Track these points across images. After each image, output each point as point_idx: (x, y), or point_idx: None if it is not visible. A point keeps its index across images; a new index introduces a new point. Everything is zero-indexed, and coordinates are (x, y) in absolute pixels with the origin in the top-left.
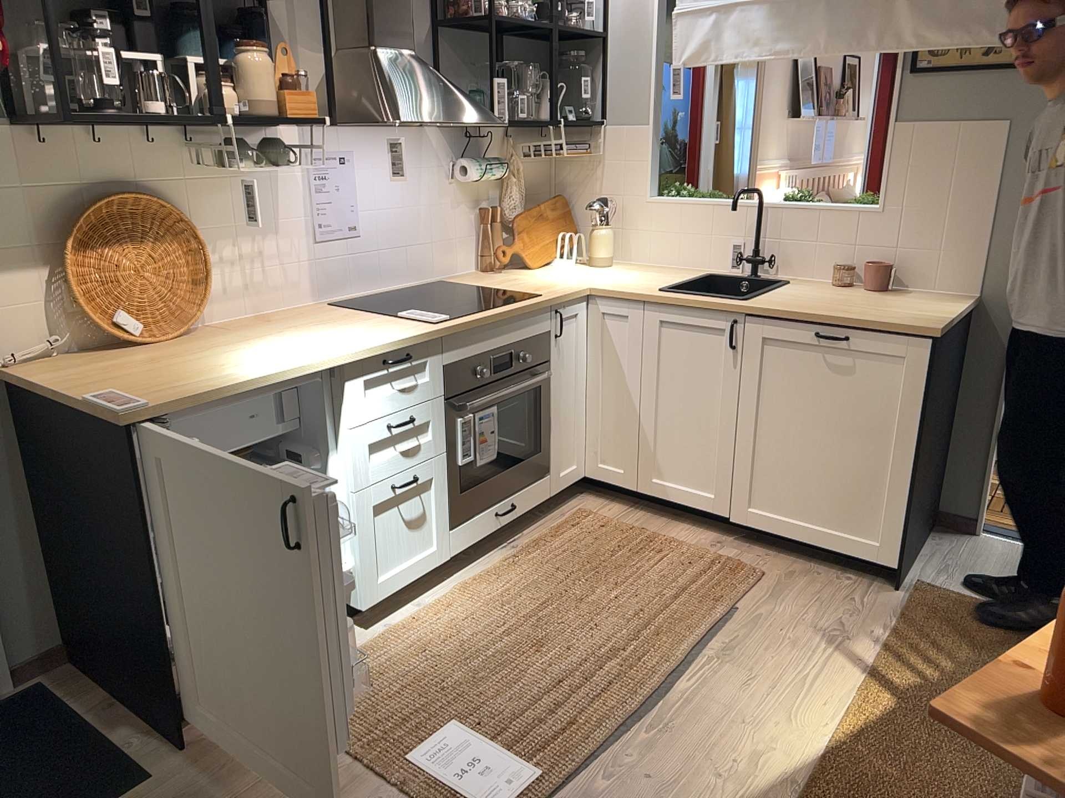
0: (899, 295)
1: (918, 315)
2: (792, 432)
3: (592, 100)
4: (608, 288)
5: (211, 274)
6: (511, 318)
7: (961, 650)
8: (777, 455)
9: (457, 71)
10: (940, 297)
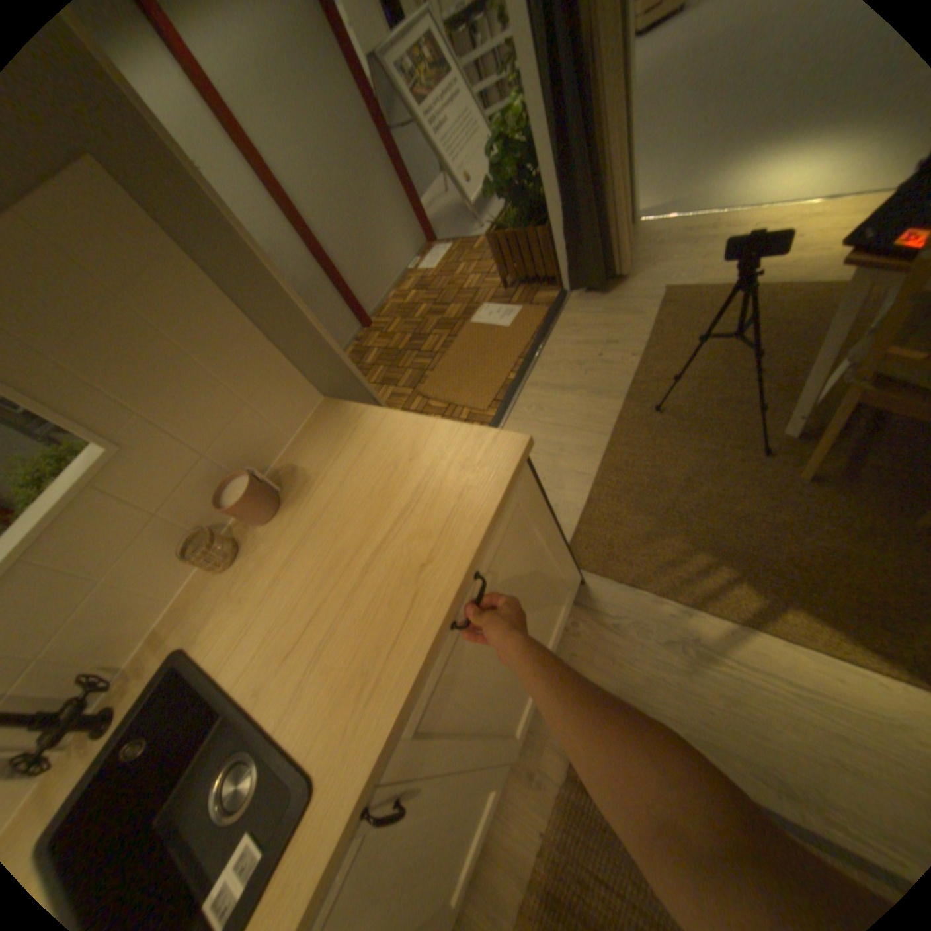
0: (304, 485)
1: (438, 465)
2: (497, 684)
3: None
4: None
5: None
6: None
7: (674, 549)
8: (501, 706)
9: None
10: (321, 438)
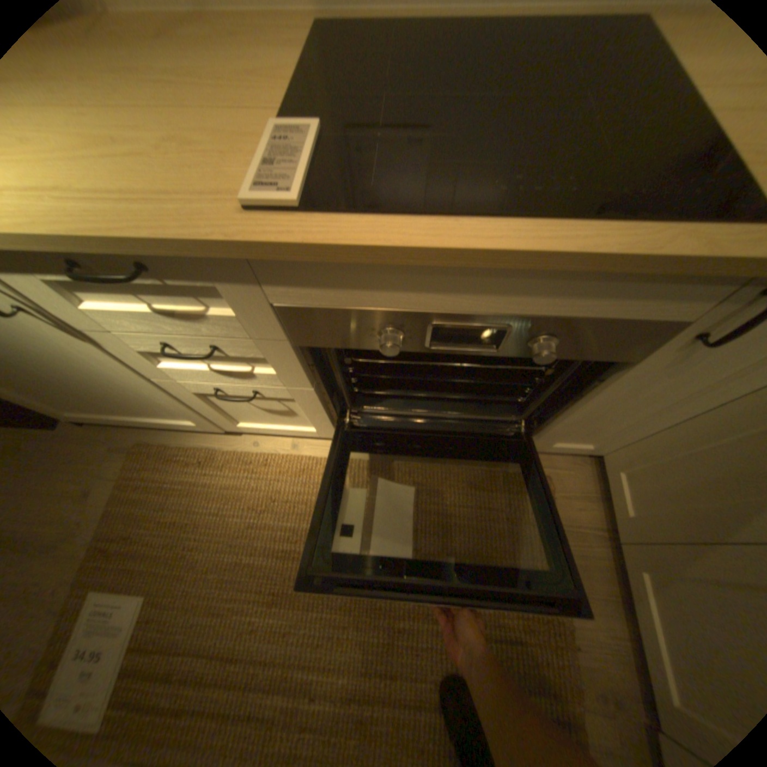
0: None
1: None
2: None
3: None
4: None
5: None
6: (531, 267)
7: None
8: None
9: None
10: None
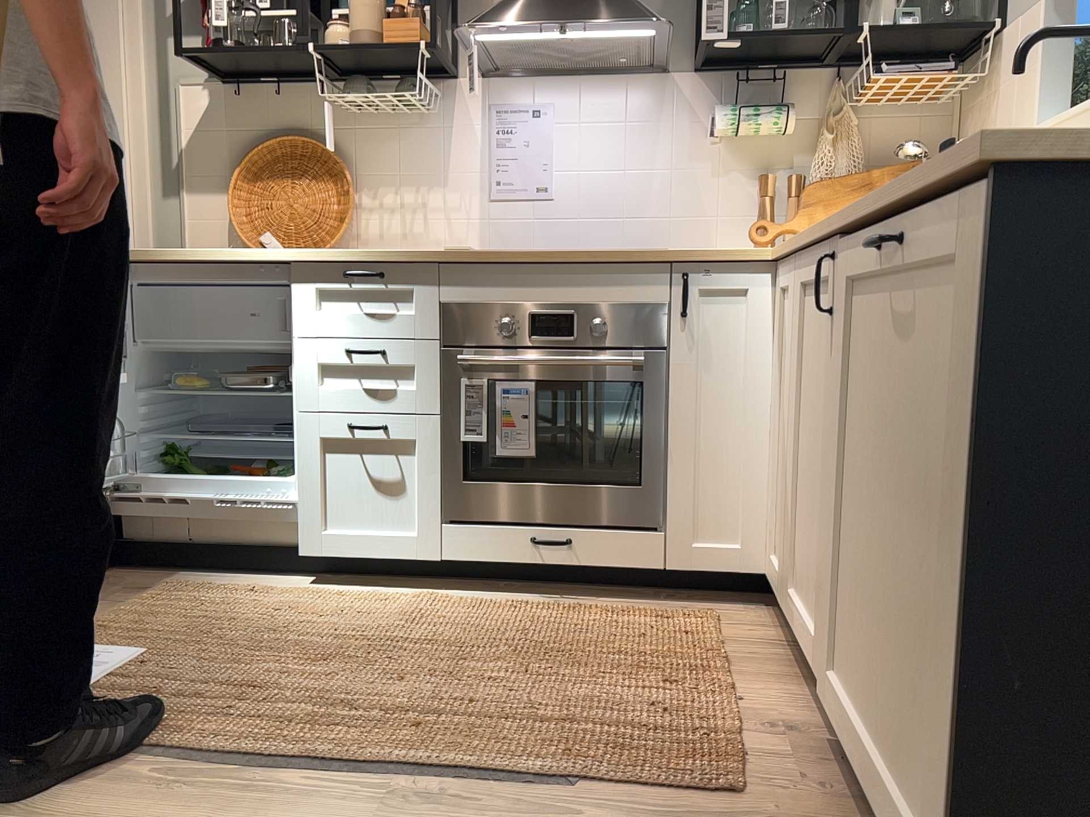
0: None
1: None
2: (874, 500)
3: (990, 0)
4: (781, 248)
5: (347, 210)
6: (571, 265)
7: None
8: (863, 557)
9: (737, 1)
10: None
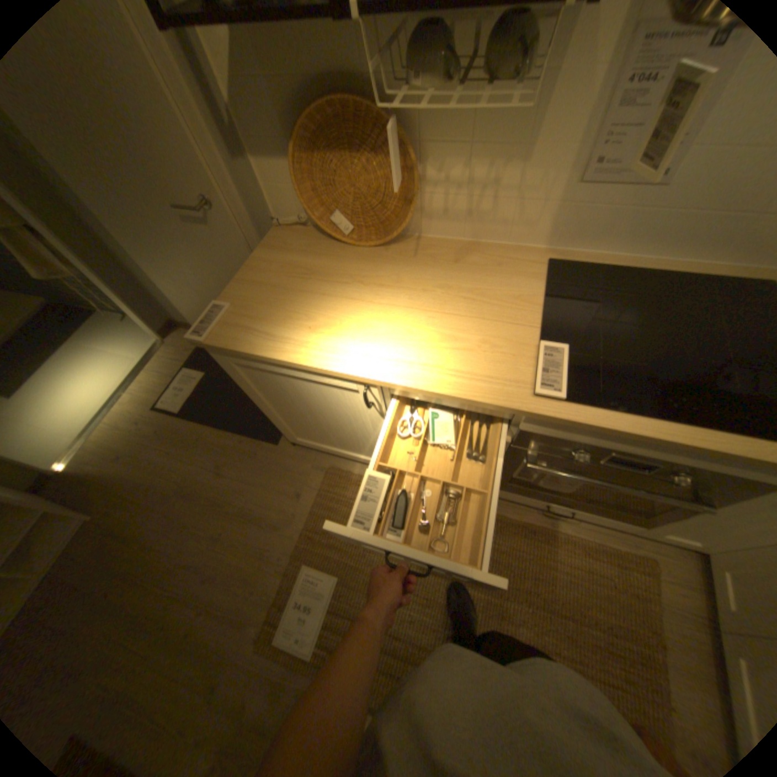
0: None
1: None
2: None
3: None
4: None
5: (415, 196)
6: (689, 448)
7: None
8: None
9: None
10: None
